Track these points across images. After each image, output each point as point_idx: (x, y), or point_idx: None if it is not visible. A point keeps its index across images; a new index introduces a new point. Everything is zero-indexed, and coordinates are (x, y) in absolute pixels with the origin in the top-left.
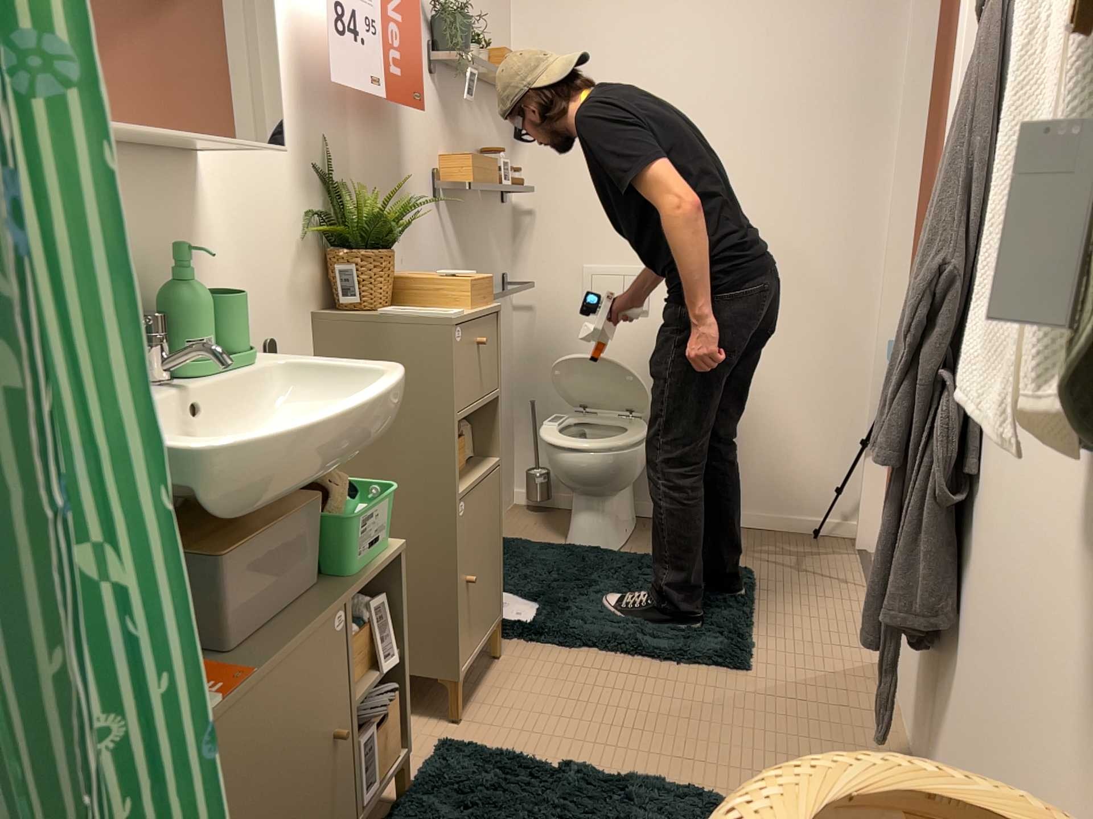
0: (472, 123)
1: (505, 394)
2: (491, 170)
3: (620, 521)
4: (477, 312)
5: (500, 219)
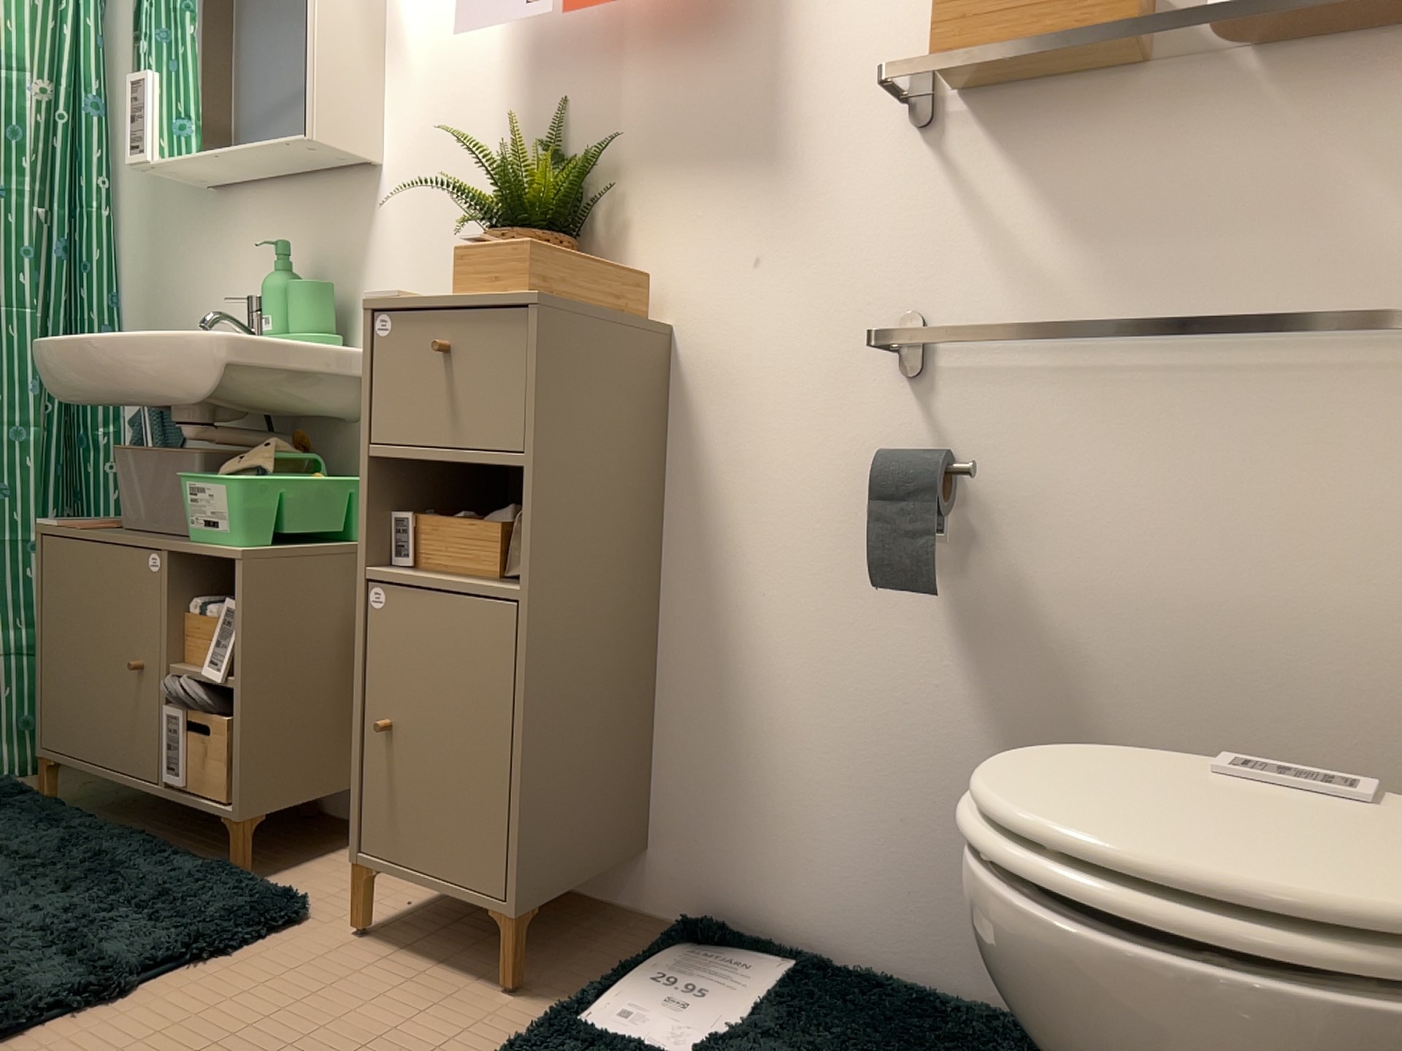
0: None
1: None
2: None
3: None
4: (441, 298)
5: None
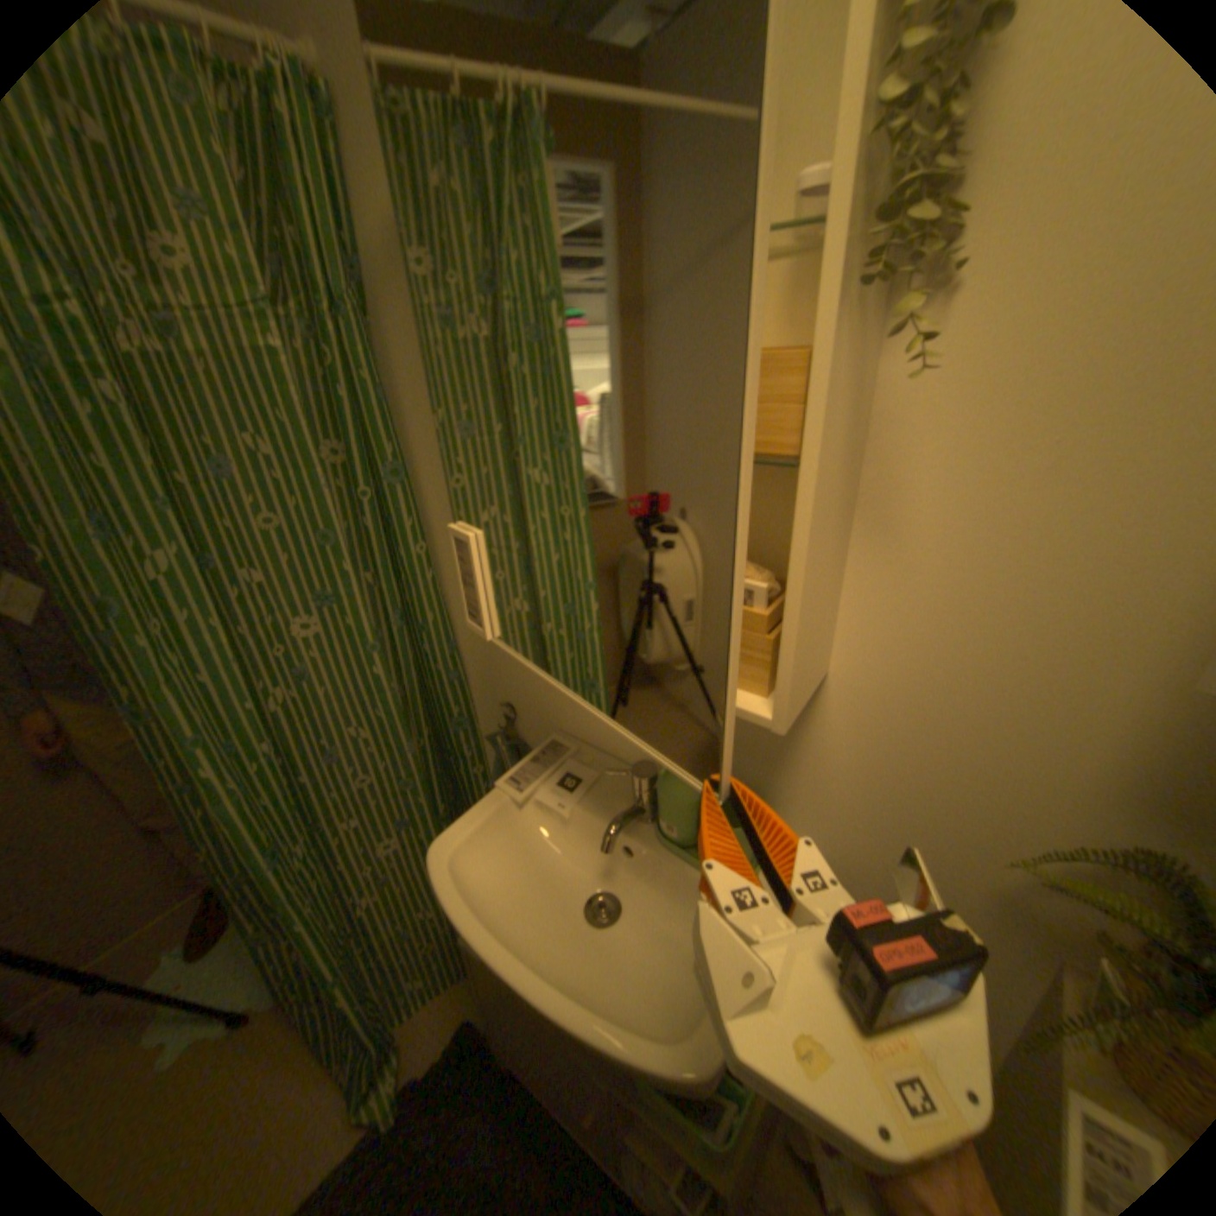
0: None
1: None
2: None
3: None
4: None
5: None
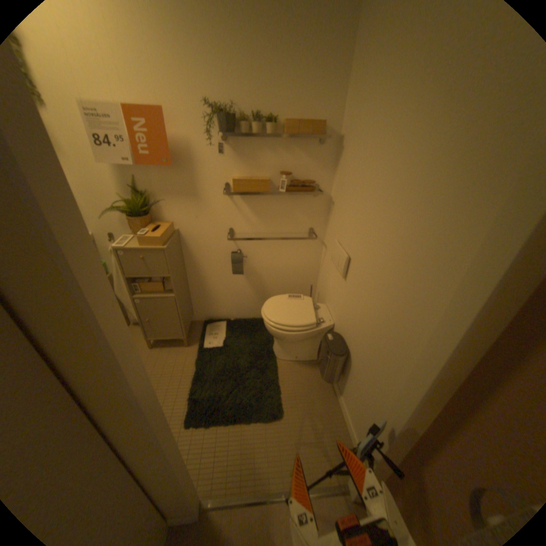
0: (273, 156)
1: (303, 276)
2: (256, 183)
3: (288, 351)
4: (138, 248)
5: (308, 202)
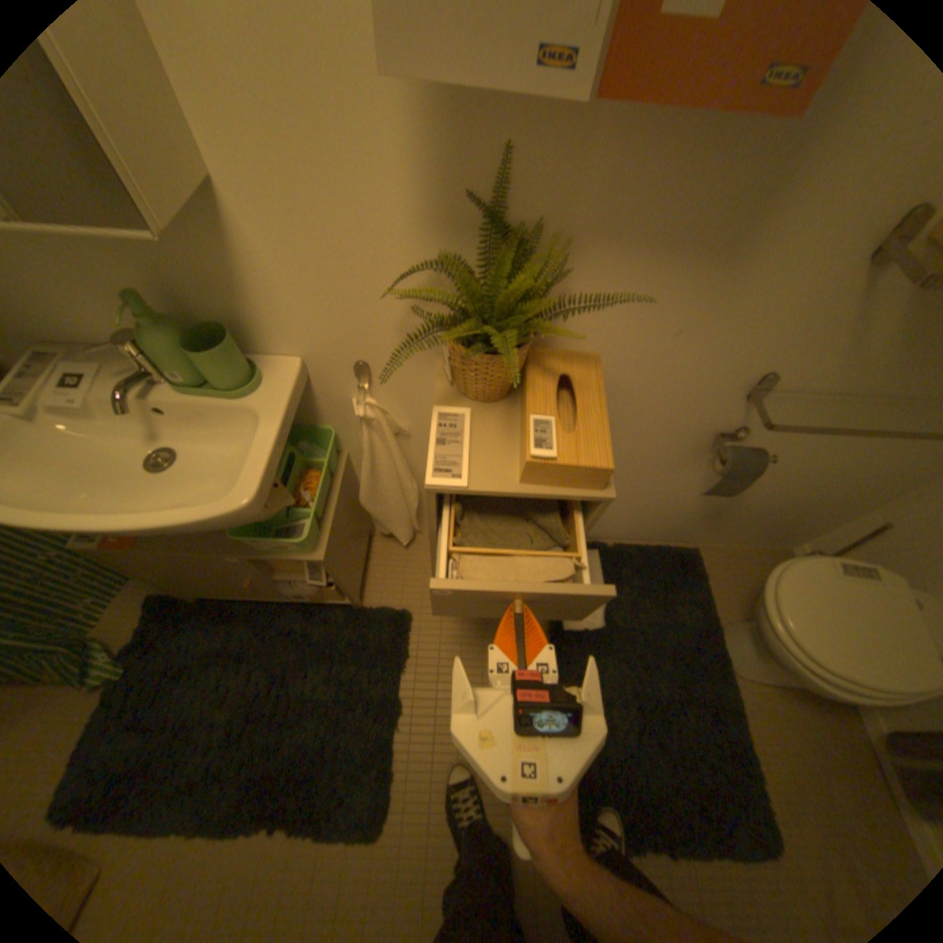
0: None
1: (868, 488)
2: None
3: (779, 673)
4: (515, 488)
5: None
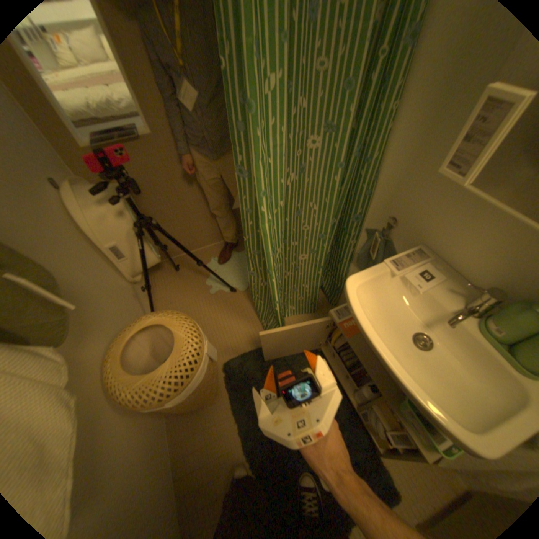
0: None
1: None
2: None
3: None
4: None
5: None
